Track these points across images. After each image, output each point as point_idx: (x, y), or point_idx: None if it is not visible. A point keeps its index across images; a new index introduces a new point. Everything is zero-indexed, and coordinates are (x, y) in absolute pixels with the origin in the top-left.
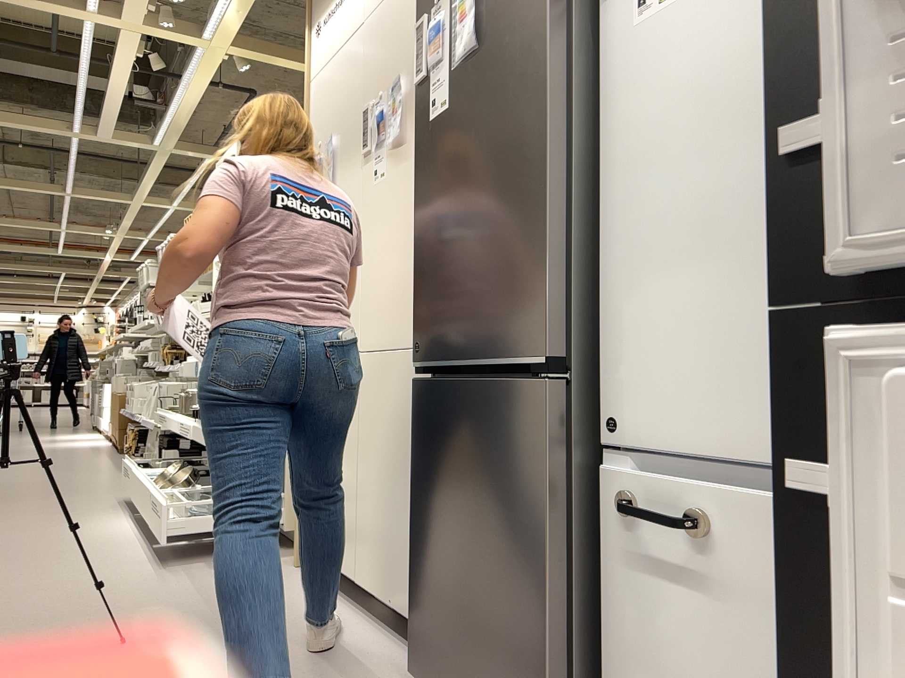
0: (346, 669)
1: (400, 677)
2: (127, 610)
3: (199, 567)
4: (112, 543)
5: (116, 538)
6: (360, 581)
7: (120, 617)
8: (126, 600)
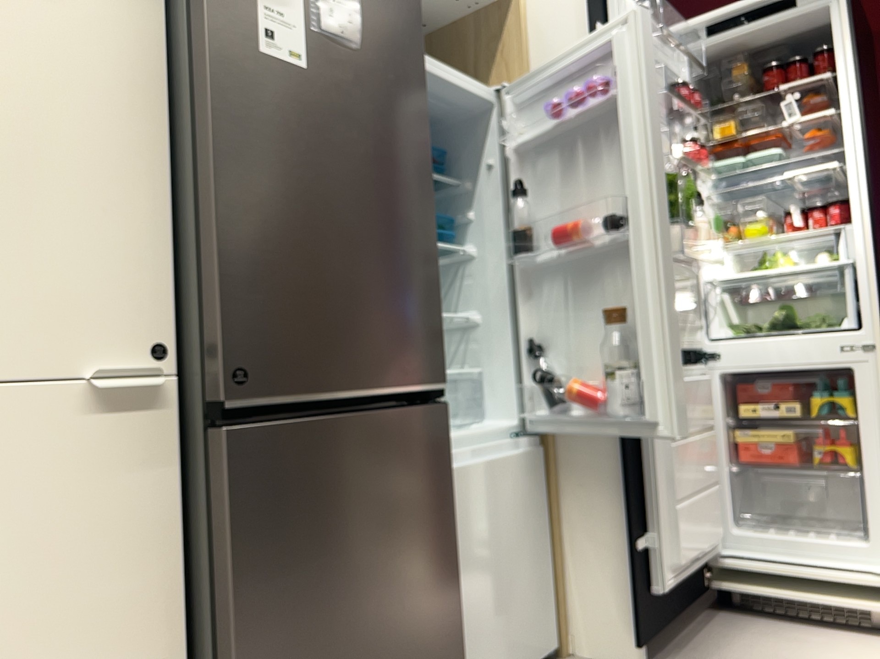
0: None
1: None
2: None
3: None
4: None
5: None
6: None
7: None
8: None
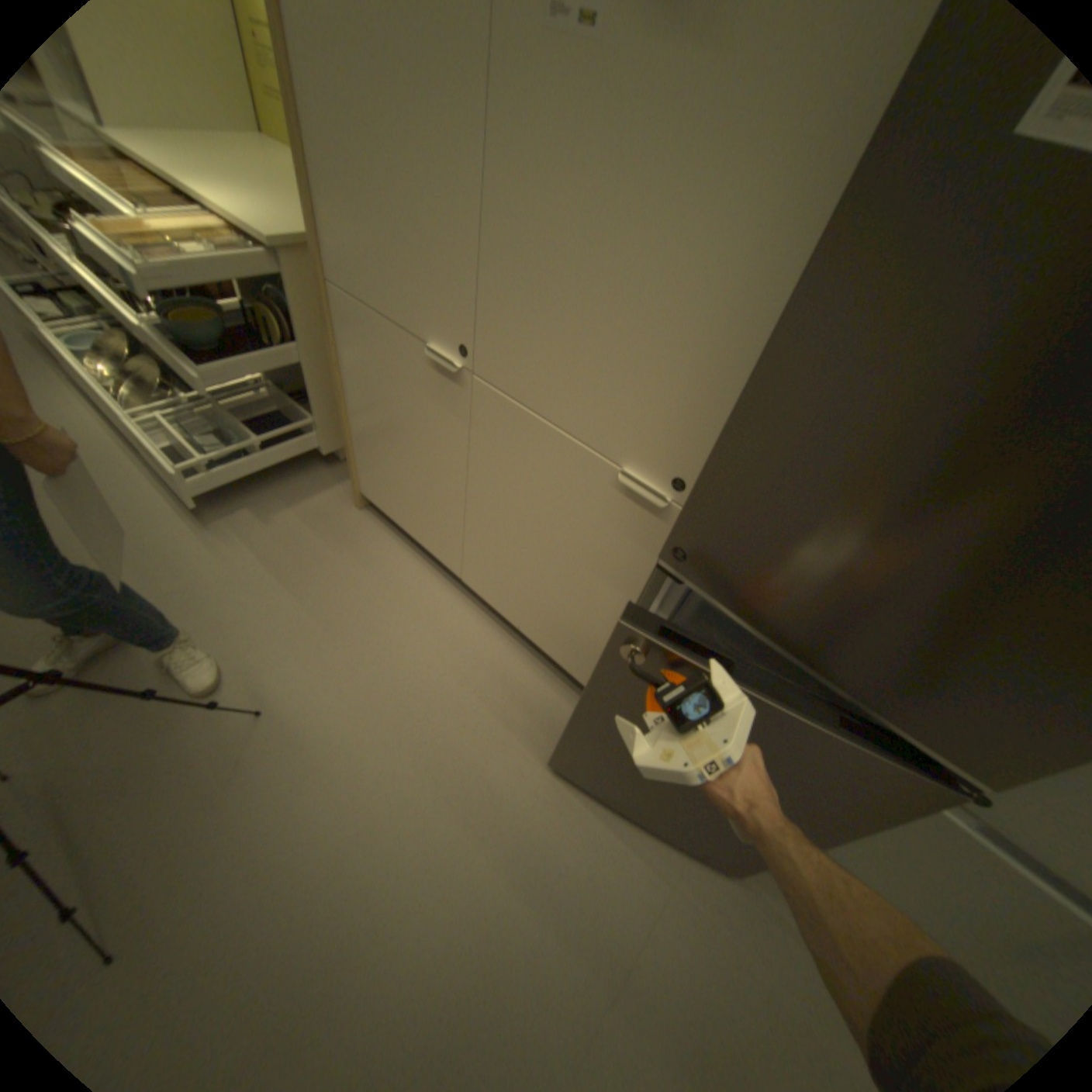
0: (504, 705)
1: (553, 707)
2: (218, 632)
3: (248, 518)
4: (93, 464)
5: (94, 454)
6: (470, 582)
7: (220, 650)
8: (202, 610)
